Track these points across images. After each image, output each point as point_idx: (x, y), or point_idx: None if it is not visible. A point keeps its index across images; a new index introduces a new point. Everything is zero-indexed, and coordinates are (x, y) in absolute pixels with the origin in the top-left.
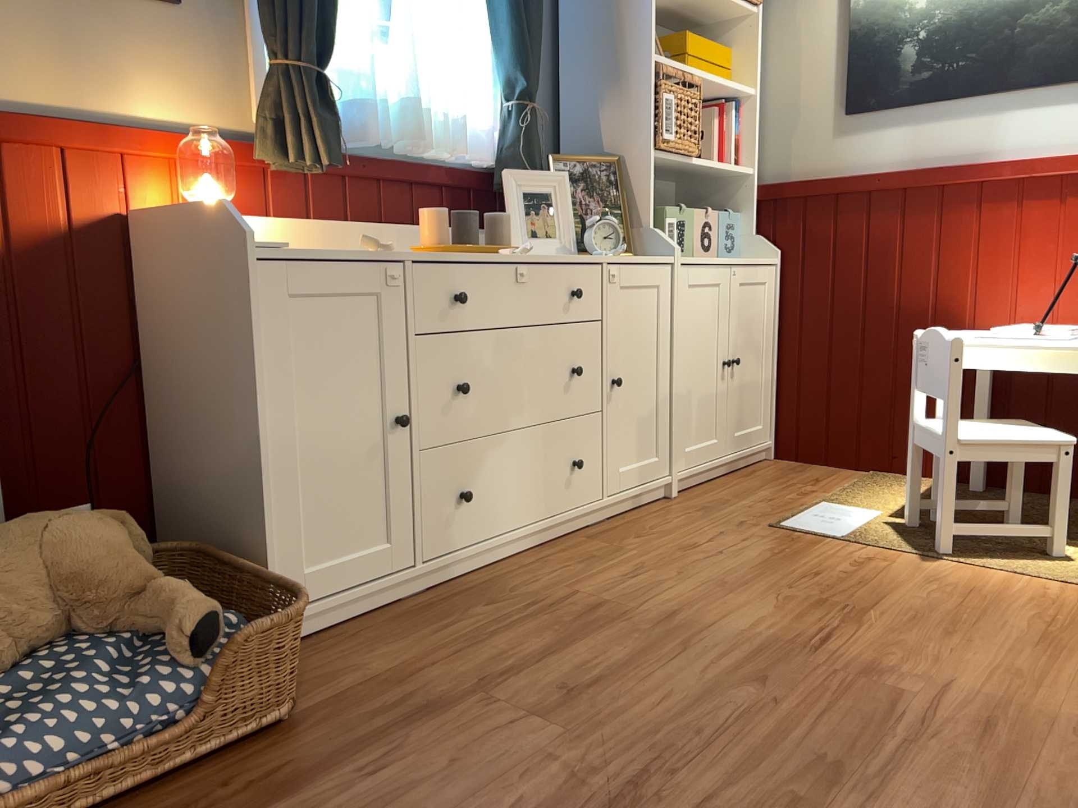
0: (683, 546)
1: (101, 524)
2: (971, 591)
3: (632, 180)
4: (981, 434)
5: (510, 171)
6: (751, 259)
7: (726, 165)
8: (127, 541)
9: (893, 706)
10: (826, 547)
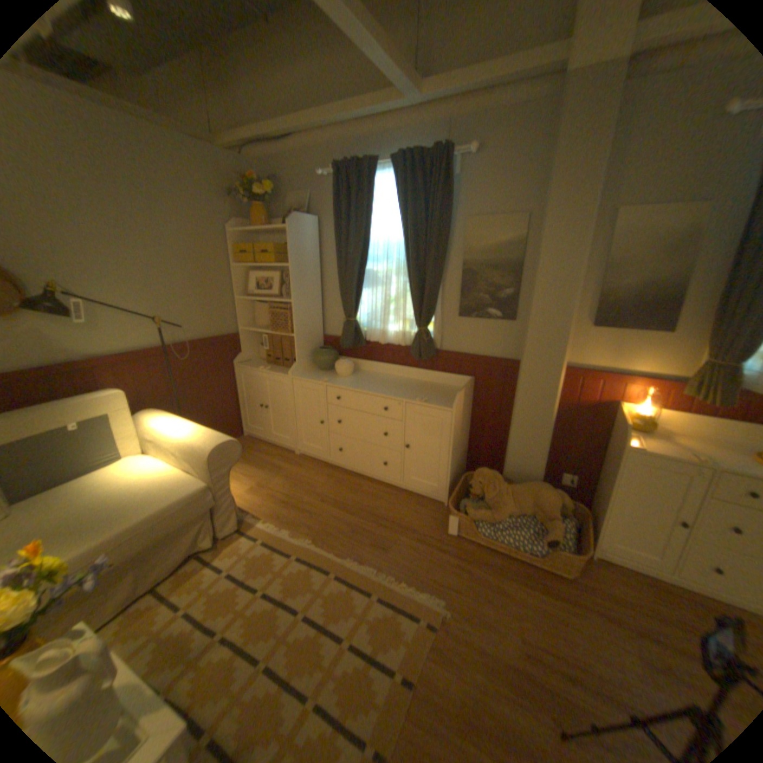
0: None
1: (555, 496)
2: None
3: None
4: None
5: None
6: None
7: None
8: (561, 503)
9: None
10: None
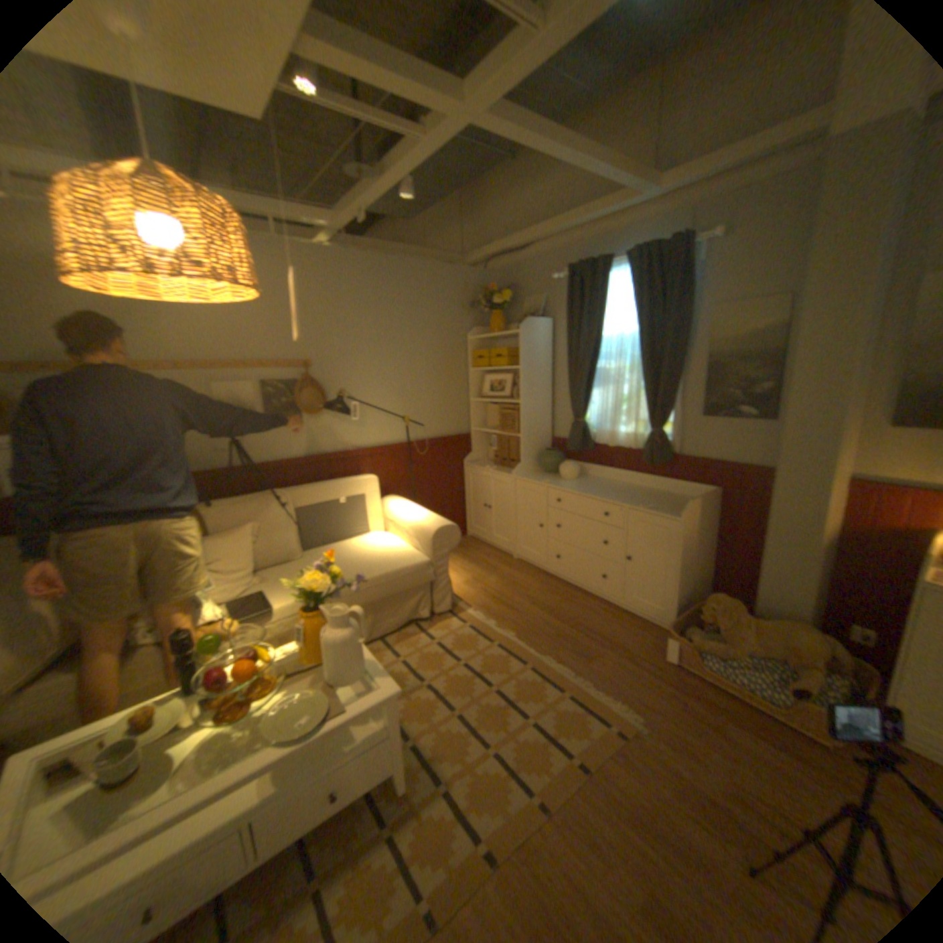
0: None
1: (818, 642)
2: None
3: None
4: None
5: None
6: None
7: None
8: (828, 653)
9: None
10: None
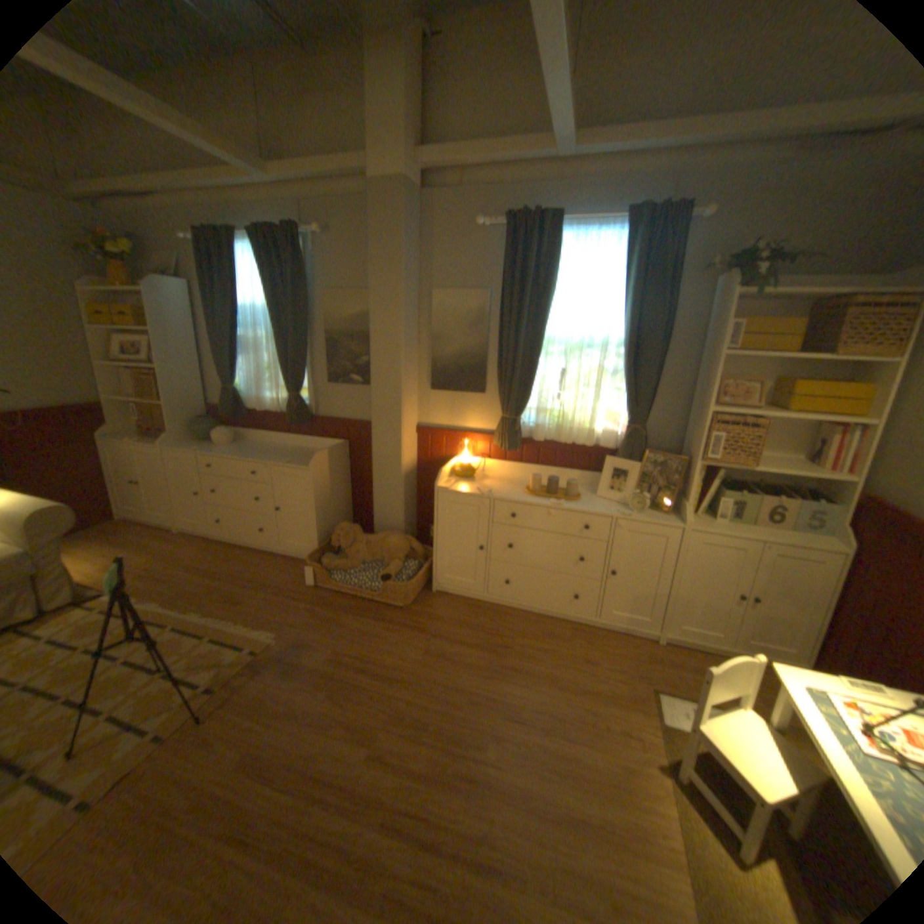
0: (592, 662)
1: (399, 542)
2: (628, 793)
3: (691, 474)
4: (730, 744)
5: (618, 455)
6: (813, 544)
7: (838, 469)
8: (405, 548)
9: (474, 749)
10: (641, 720)
